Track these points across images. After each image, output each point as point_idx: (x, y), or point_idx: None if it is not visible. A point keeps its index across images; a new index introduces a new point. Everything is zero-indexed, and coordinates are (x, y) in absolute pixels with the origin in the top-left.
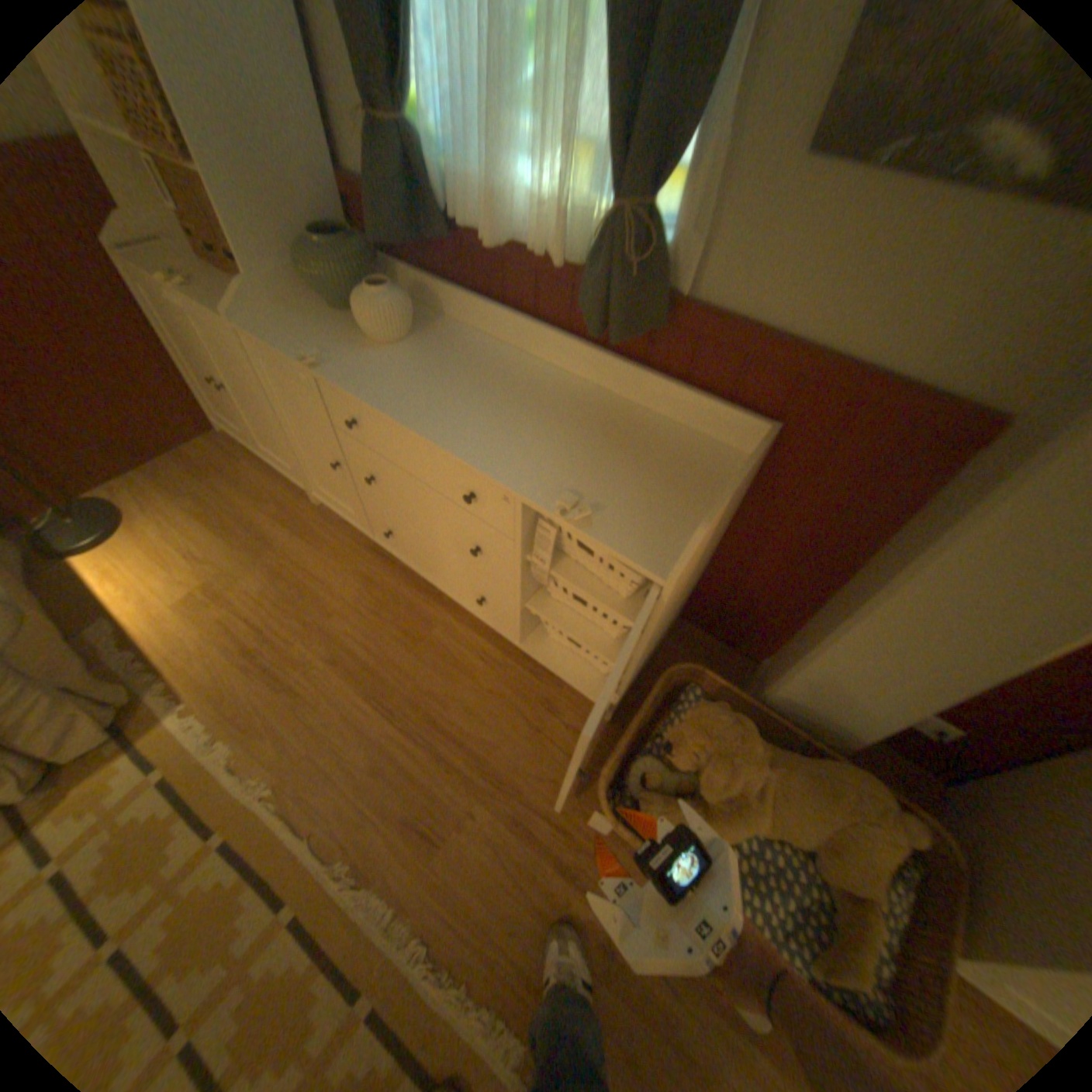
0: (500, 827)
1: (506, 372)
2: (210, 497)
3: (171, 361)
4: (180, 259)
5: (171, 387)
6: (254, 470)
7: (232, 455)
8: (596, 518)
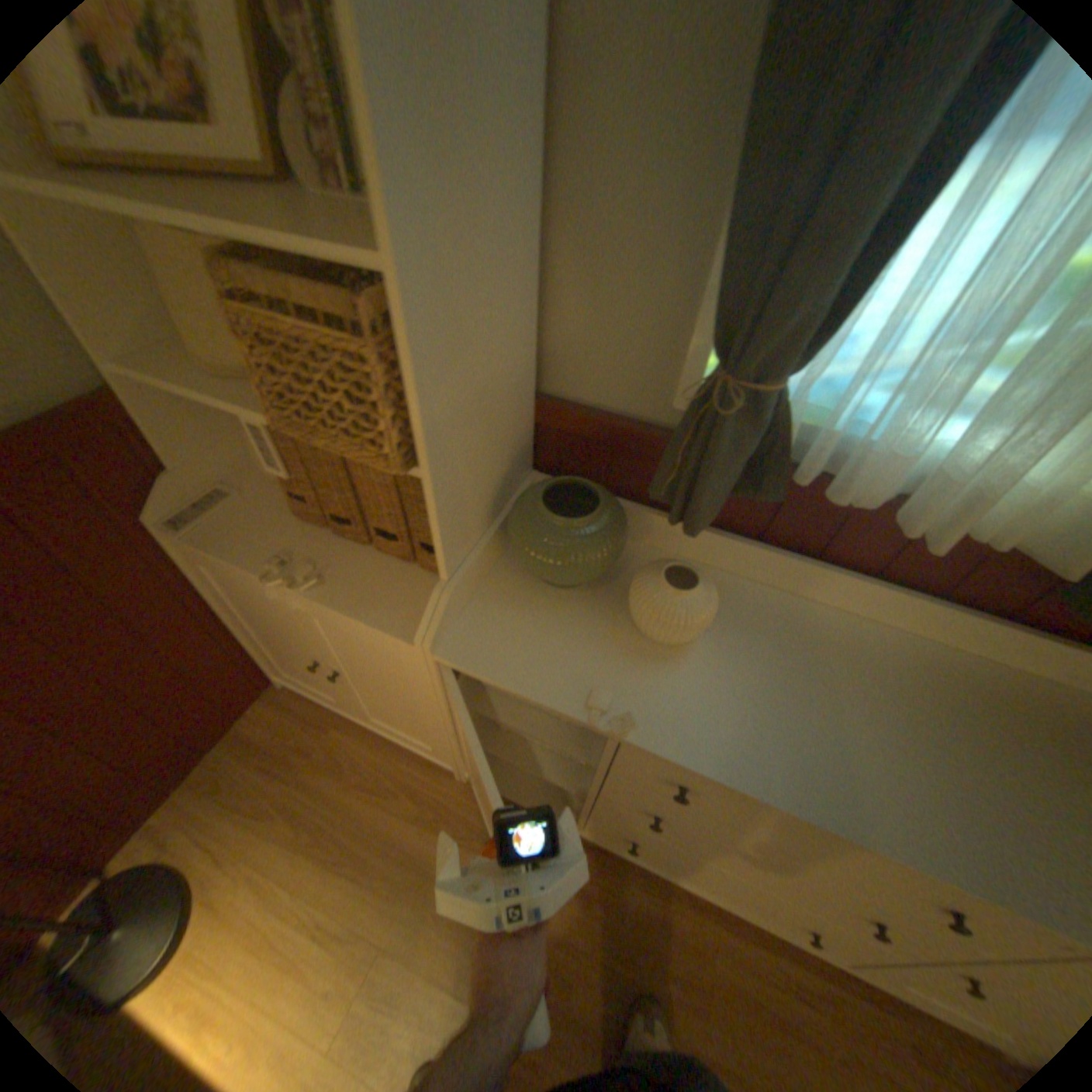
0: None
1: (870, 661)
2: (313, 807)
3: (229, 627)
4: (279, 525)
5: (227, 658)
6: (357, 740)
7: (316, 721)
8: None
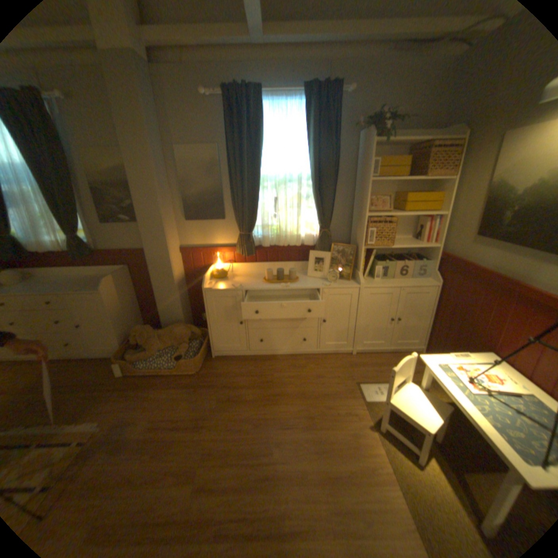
0: (84, 394)
1: (55, 281)
2: None
3: None
4: None
5: None
6: None
7: None
8: (81, 291)
